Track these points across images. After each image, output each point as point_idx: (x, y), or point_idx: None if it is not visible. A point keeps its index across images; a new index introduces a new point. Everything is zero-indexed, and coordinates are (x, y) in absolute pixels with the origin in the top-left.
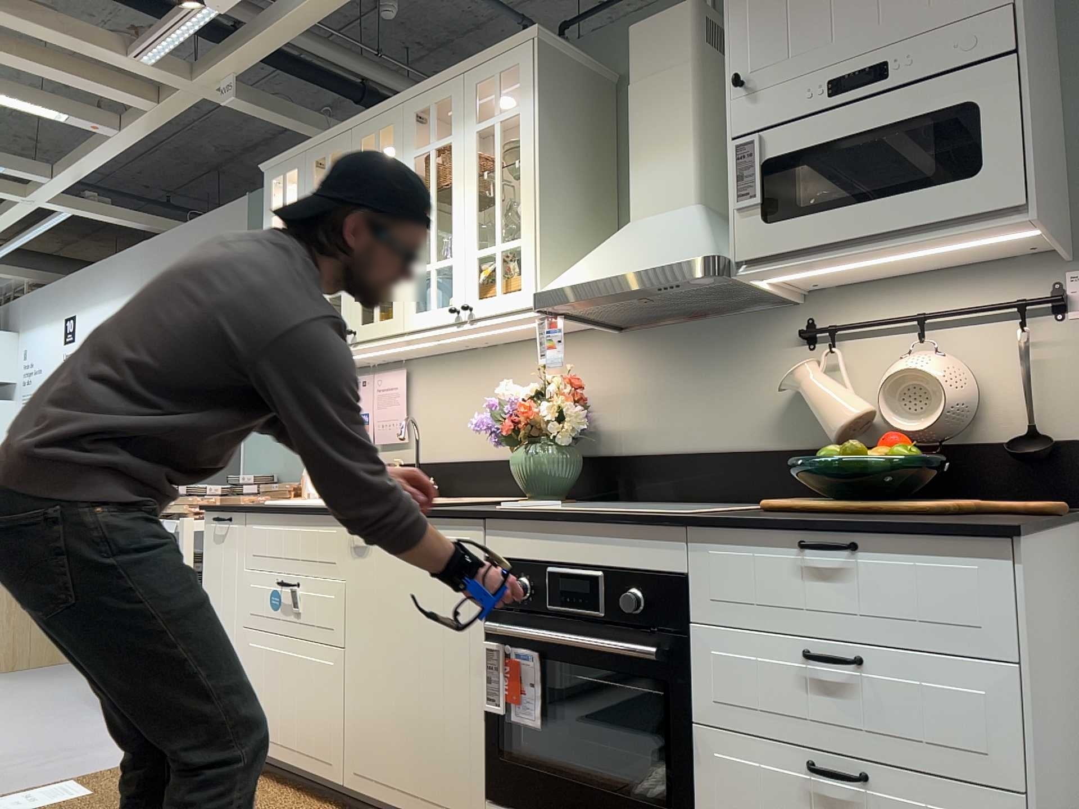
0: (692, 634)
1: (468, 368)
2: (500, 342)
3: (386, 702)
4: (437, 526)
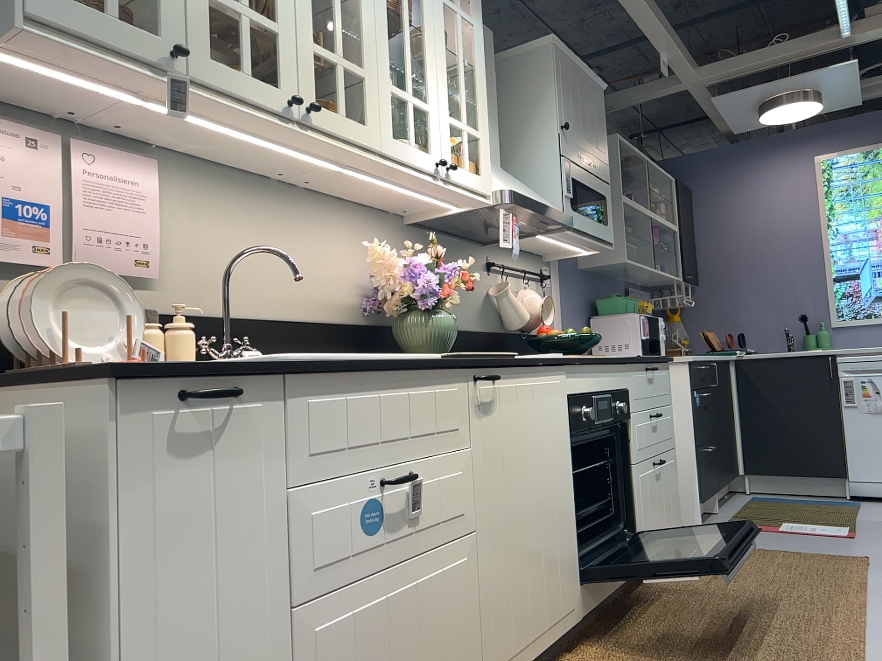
0: (631, 418)
1: (260, 200)
2: (305, 187)
3: (520, 560)
4: (543, 373)
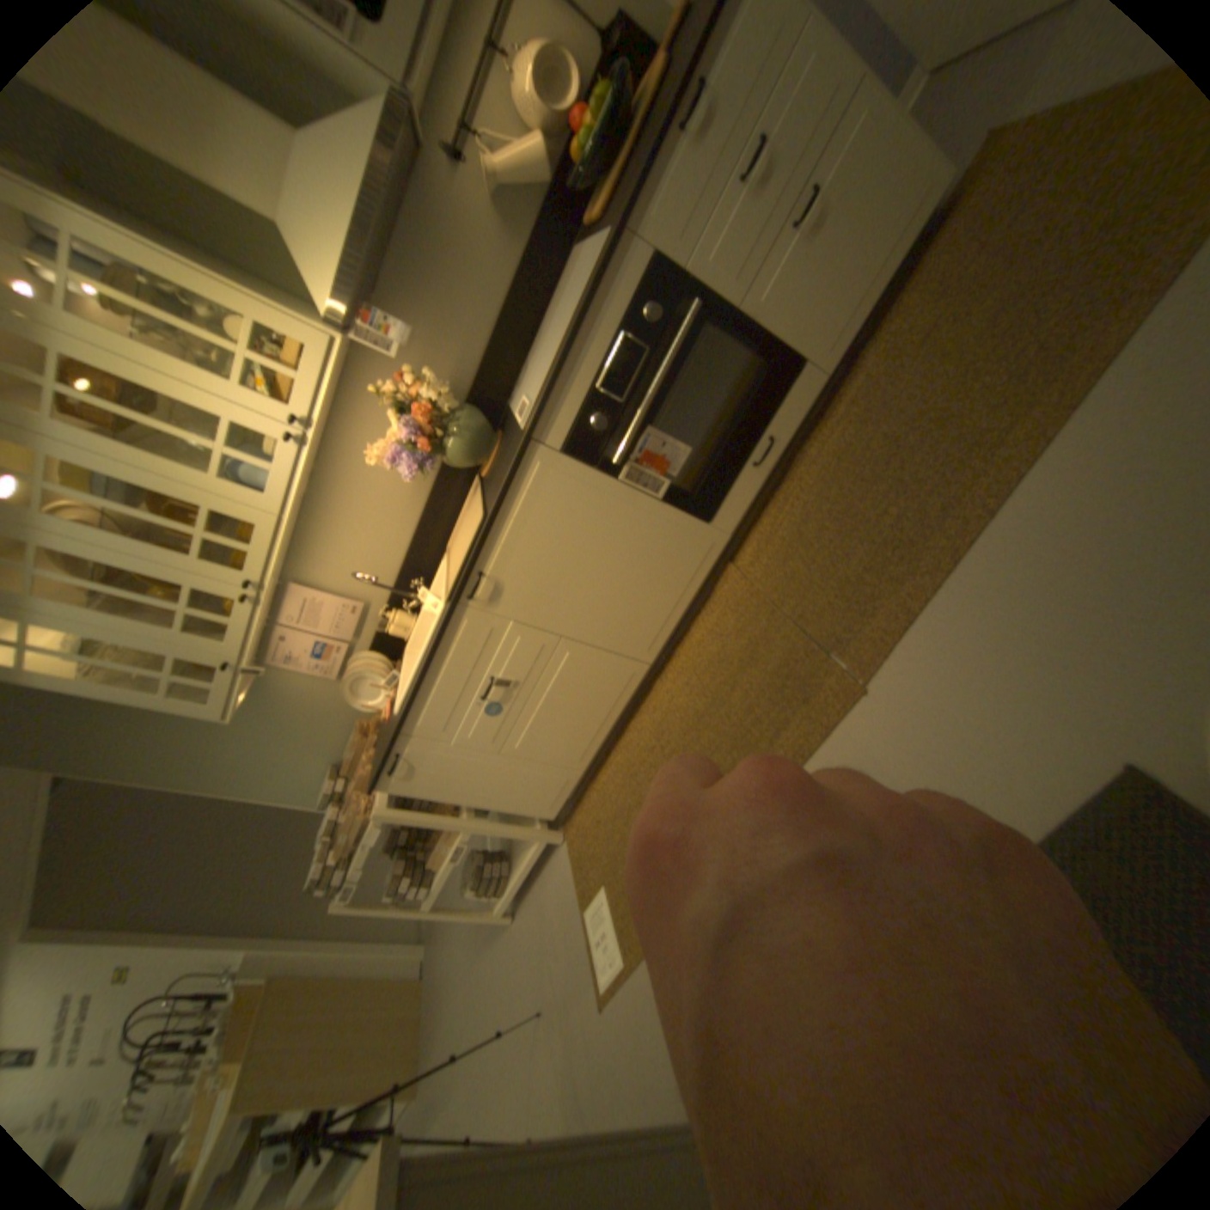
0: (692, 271)
1: (325, 509)
2: (316, 462)
3: (618, 598)
4: (515, 492)
